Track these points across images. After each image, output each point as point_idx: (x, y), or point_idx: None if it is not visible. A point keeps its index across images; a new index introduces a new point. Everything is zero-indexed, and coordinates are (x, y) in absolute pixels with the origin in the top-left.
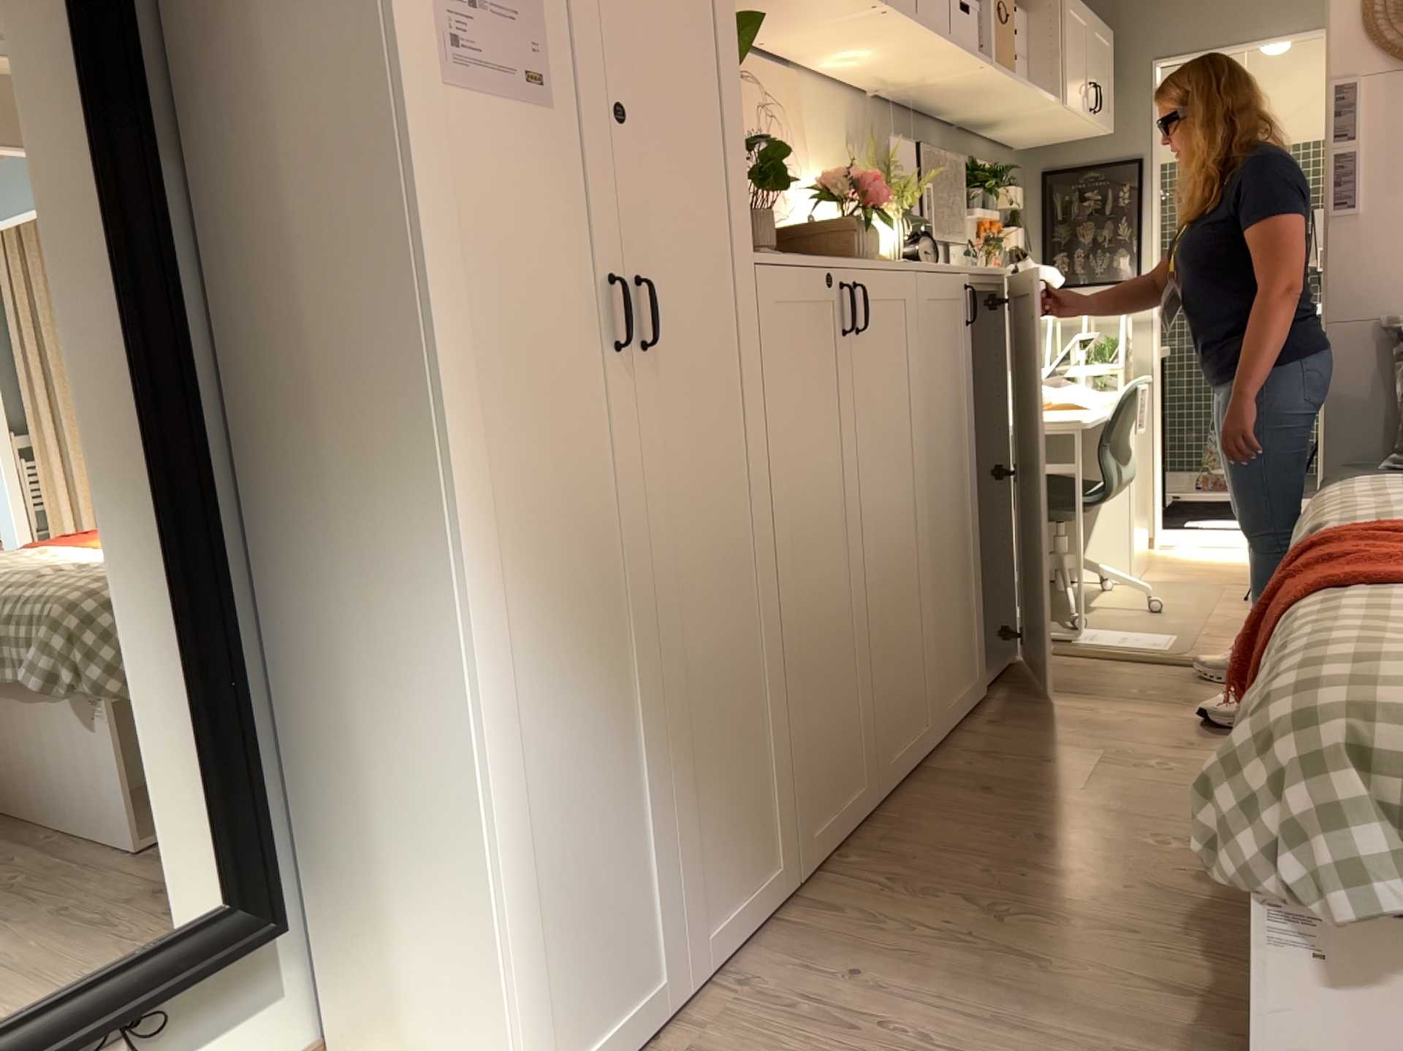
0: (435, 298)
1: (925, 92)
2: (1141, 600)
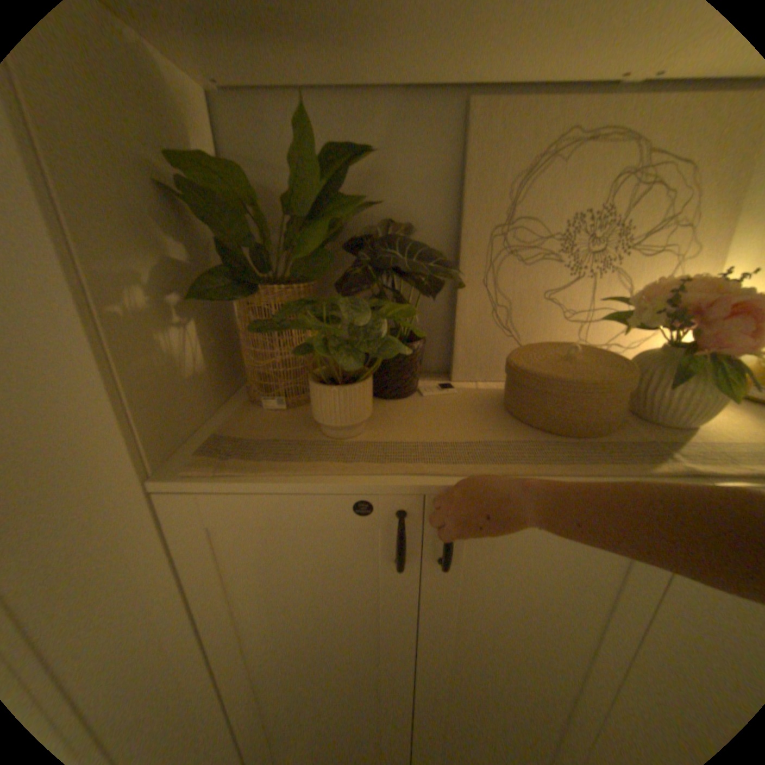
0: None
1: None
2: None
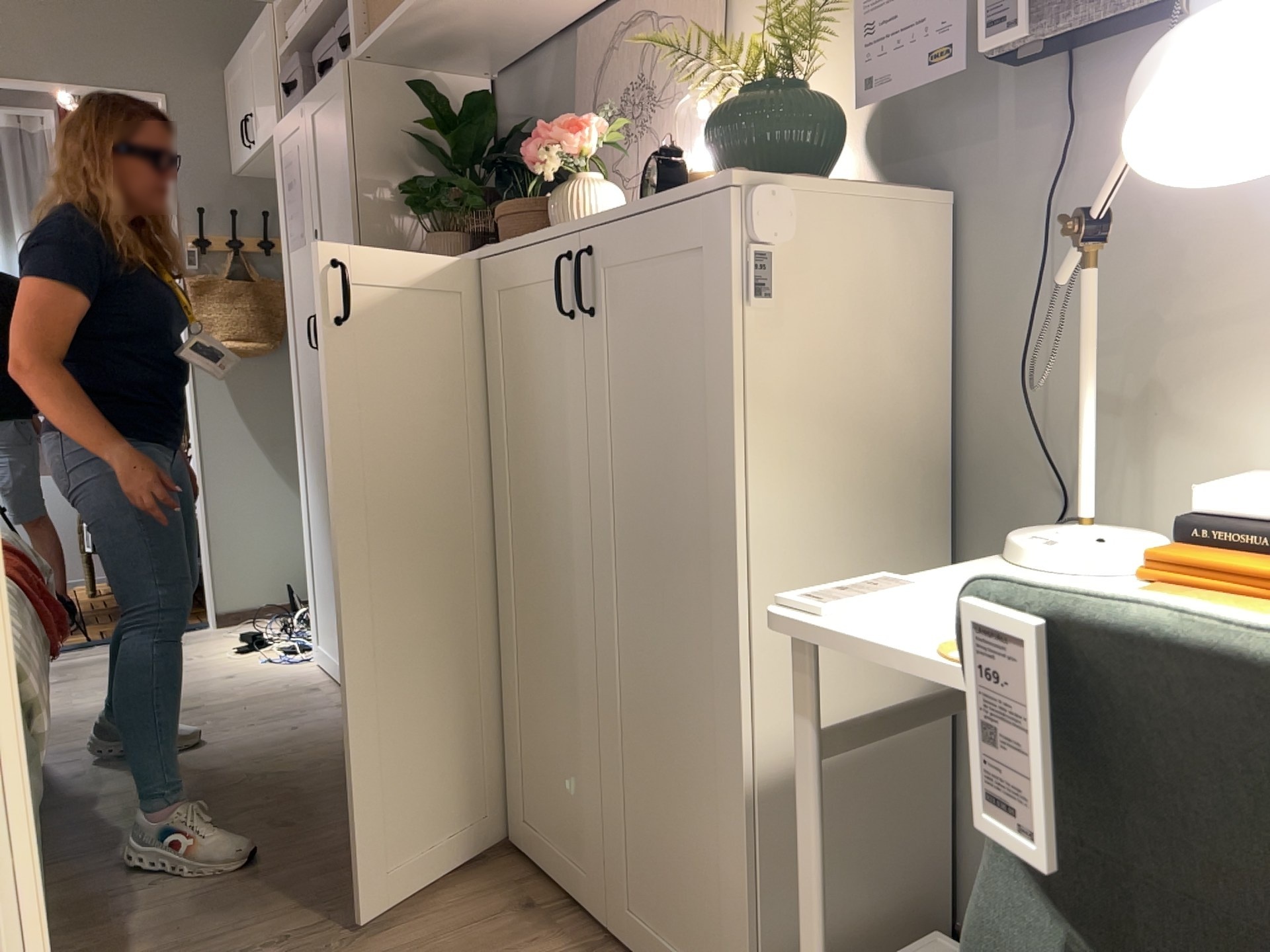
0: (288, 331)
1: None
2: None
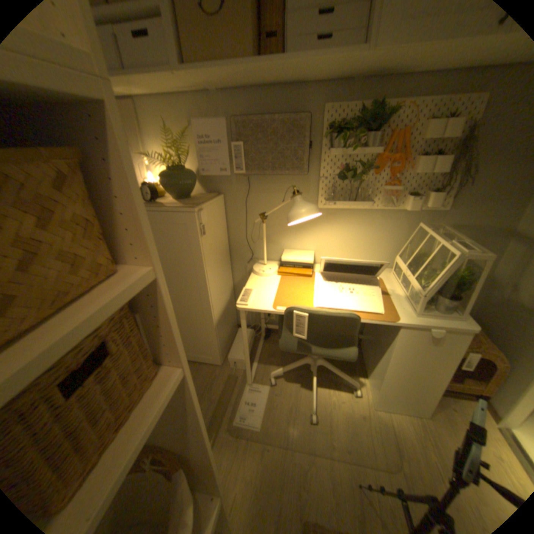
0: None
1: (222, 80)
2: (337, 413)
